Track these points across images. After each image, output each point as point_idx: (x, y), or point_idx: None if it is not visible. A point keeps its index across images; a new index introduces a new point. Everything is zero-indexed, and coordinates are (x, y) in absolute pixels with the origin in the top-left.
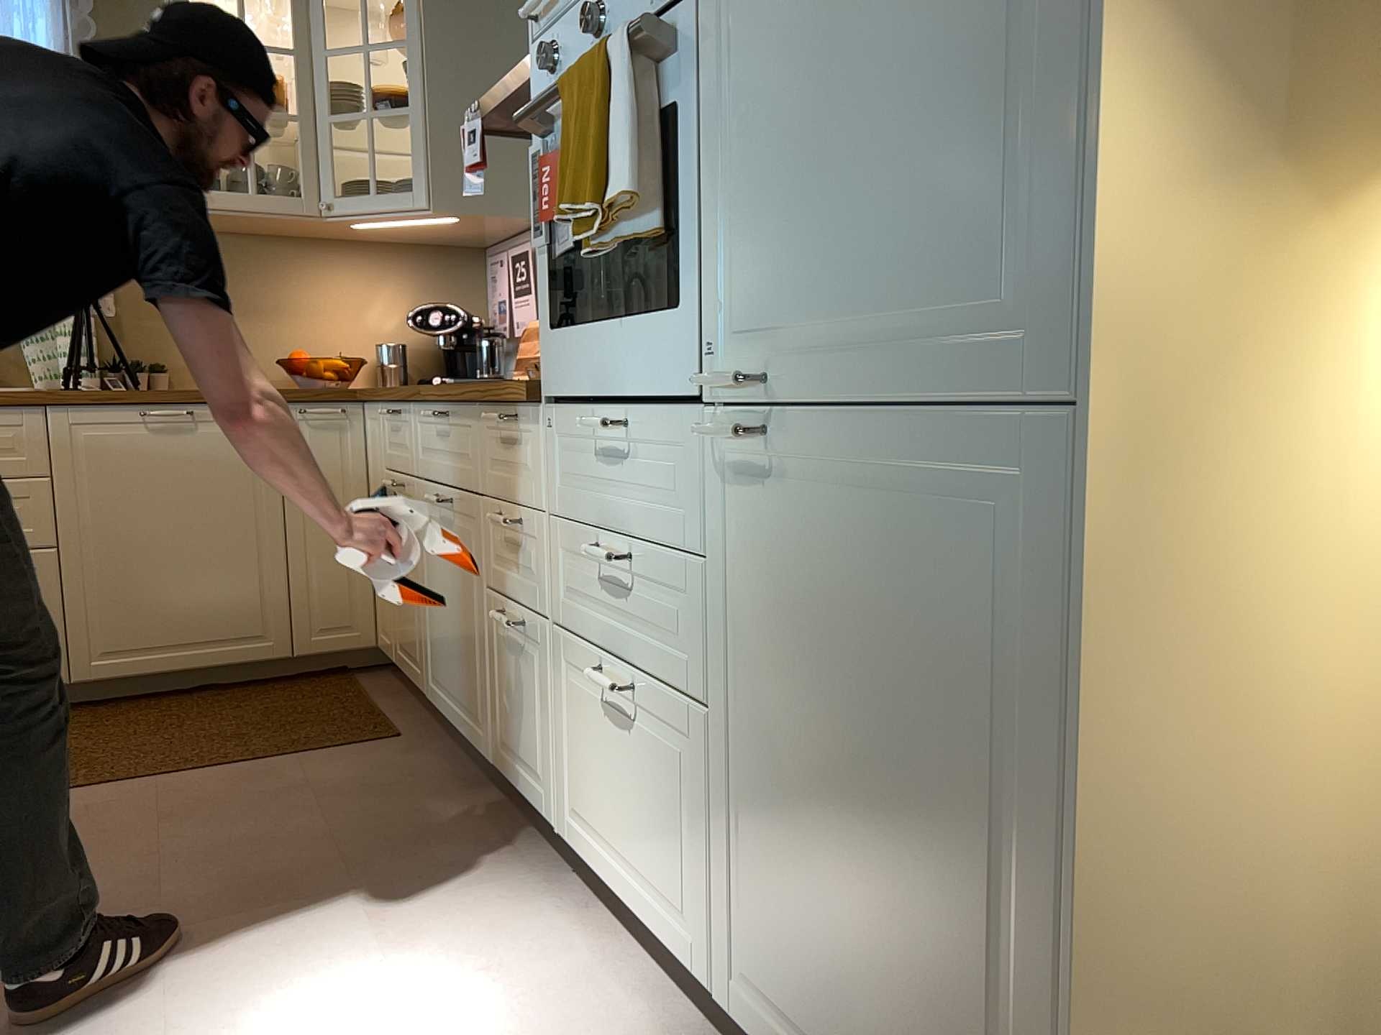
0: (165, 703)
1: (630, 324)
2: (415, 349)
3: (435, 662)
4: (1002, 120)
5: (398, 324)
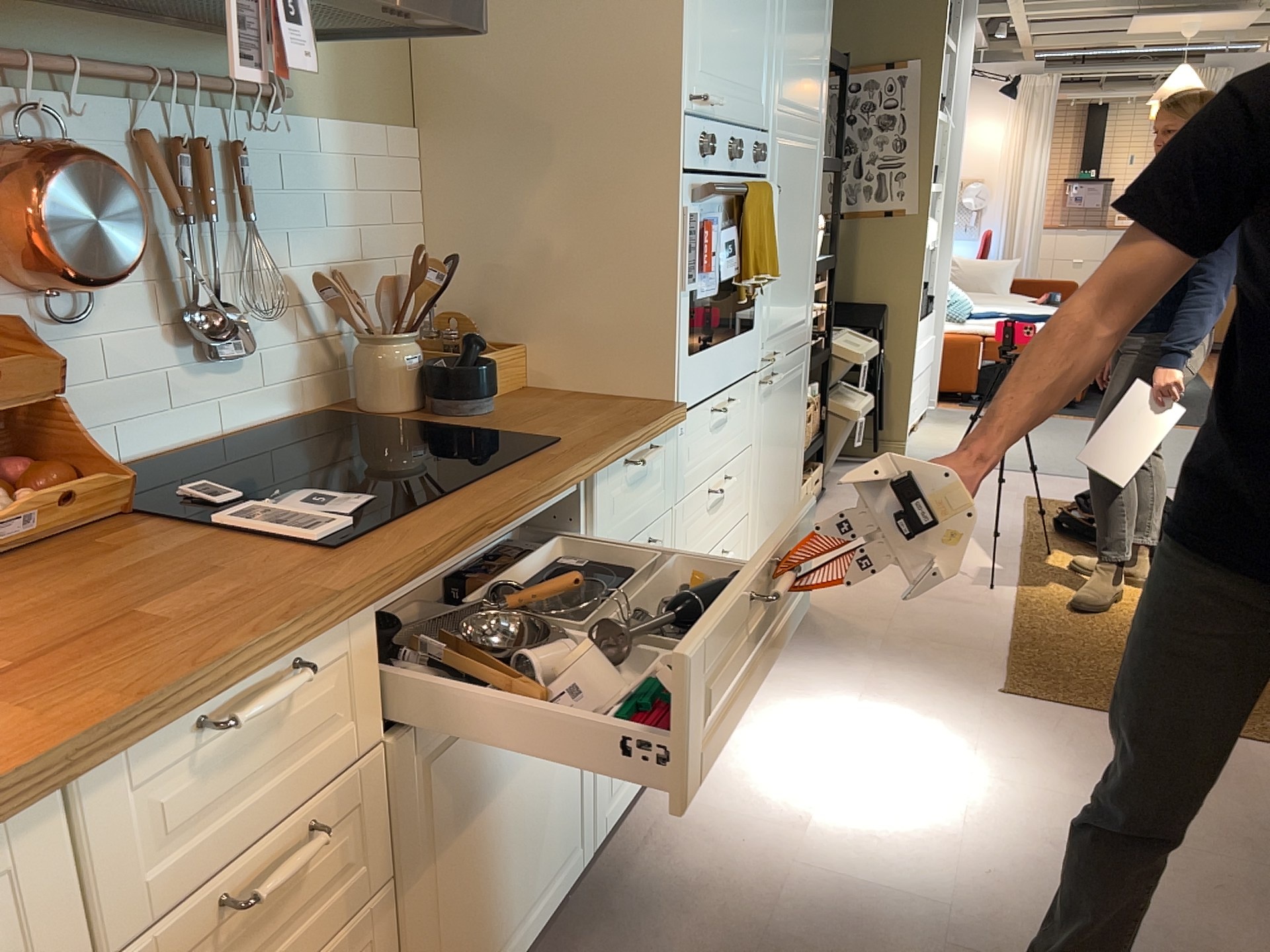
0: None
1: (733, 340)
2: None
3: None
4: (807, 271)
5: None
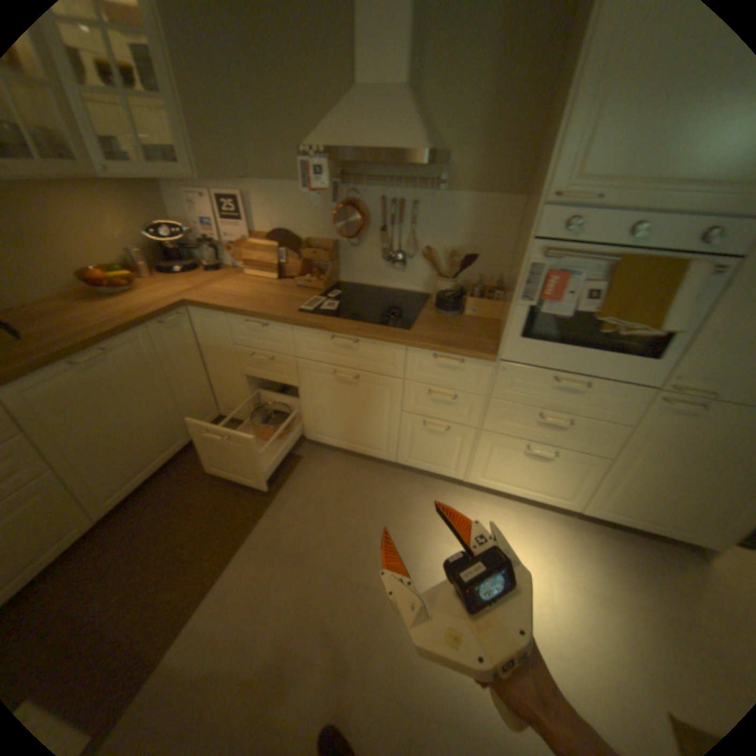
0: (146, 497)
1: (603, 353)
2: (137, 246)
3: (320, 428)
4: None
5: (122, 232)
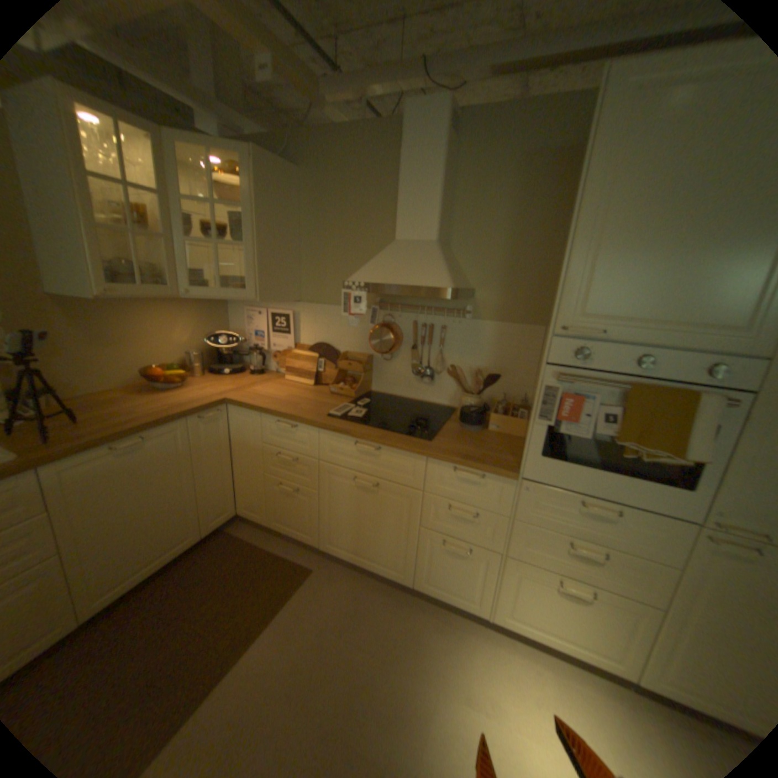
0: (142, 600)
1: (631, 479)
2: (198, 351)
3: (335, 539)
4: None
5: (189, 339)
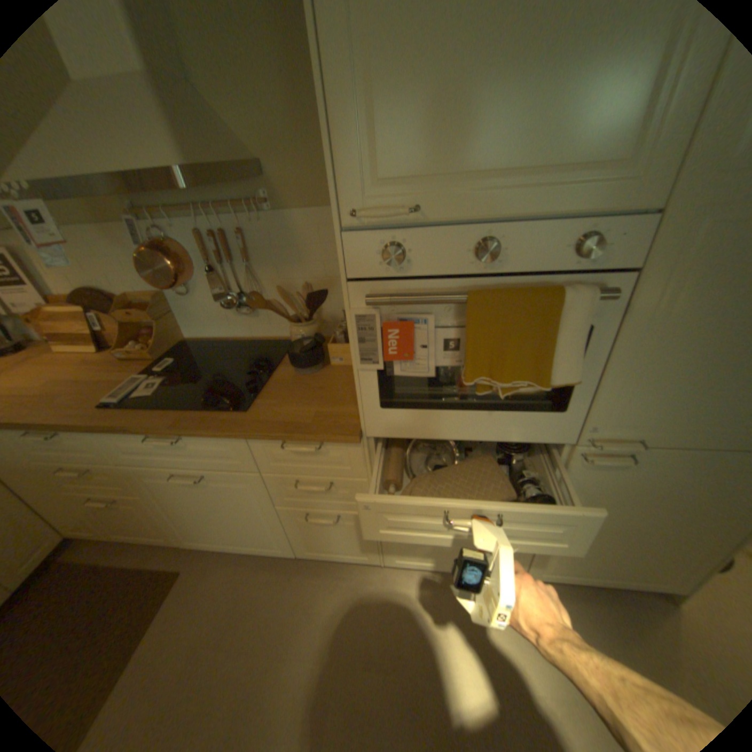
0: None
1: (493, 413)
2: None
3: (191, 536)
4: None
5: None
